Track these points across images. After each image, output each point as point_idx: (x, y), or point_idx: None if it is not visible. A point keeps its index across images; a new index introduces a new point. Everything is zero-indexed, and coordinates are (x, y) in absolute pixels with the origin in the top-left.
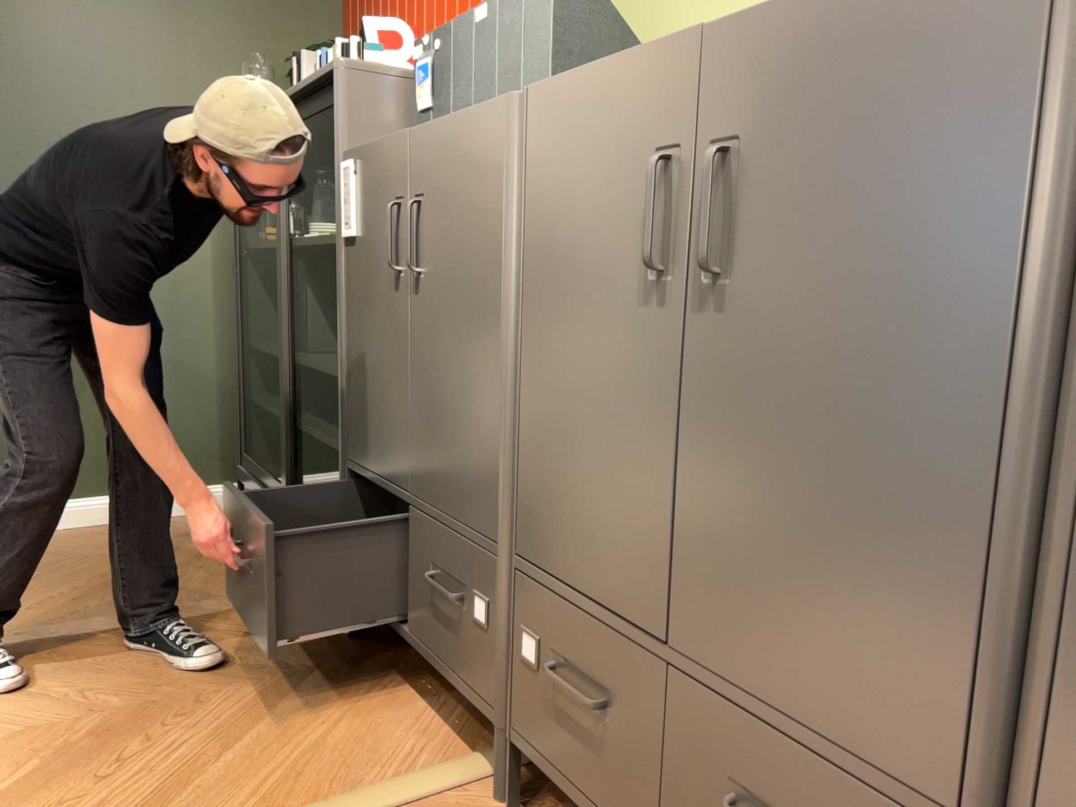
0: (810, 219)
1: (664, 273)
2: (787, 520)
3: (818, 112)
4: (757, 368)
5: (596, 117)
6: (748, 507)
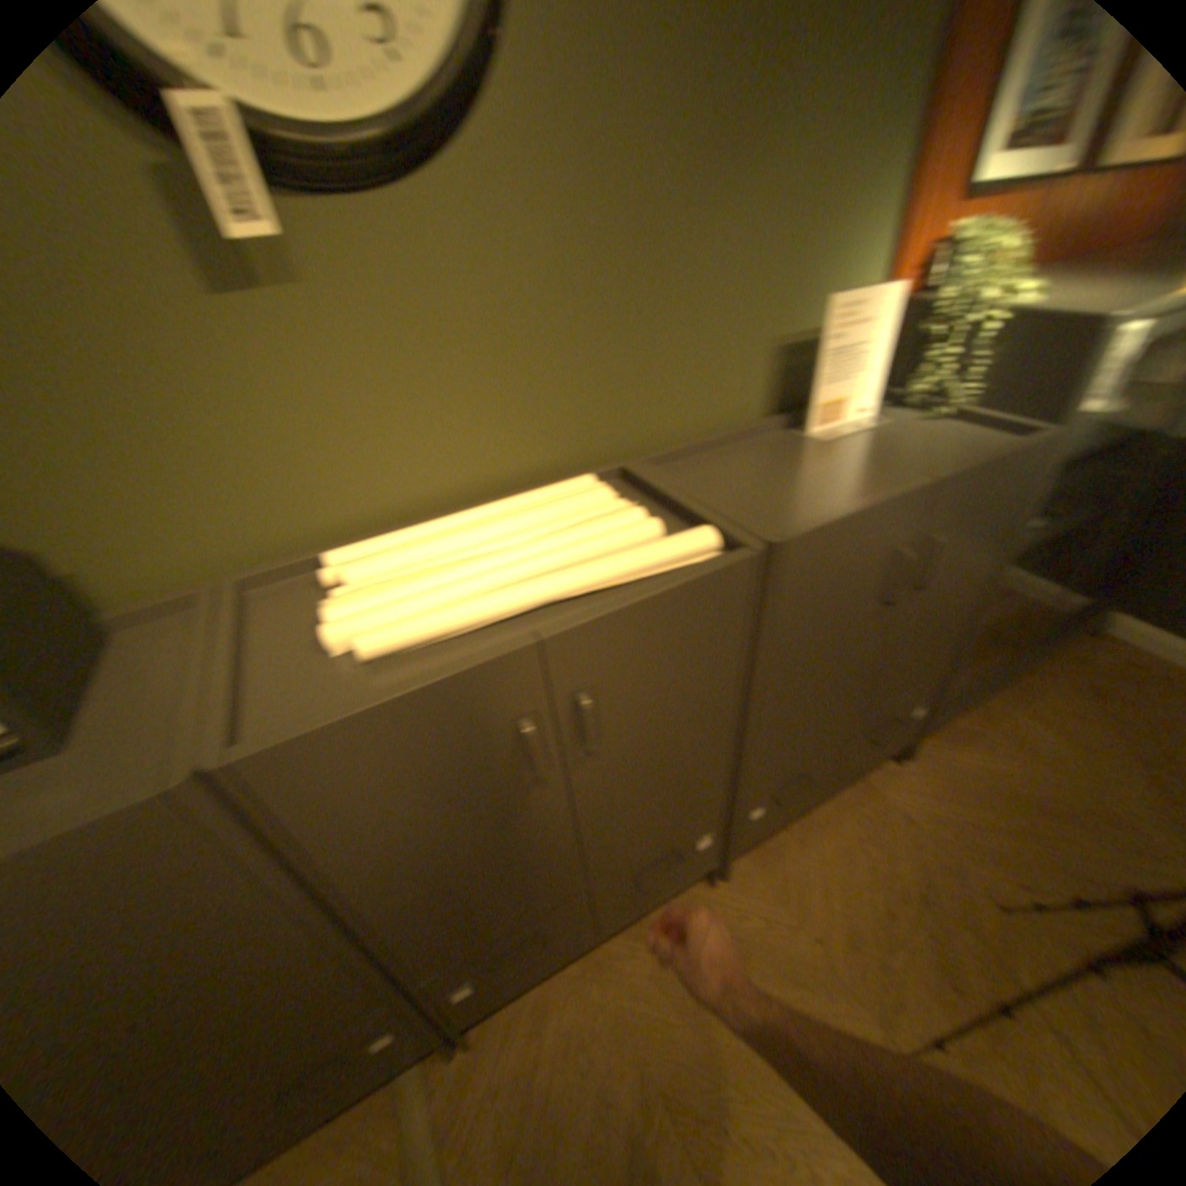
0: (651, 697)
1: (544, 770)
2: (653, 797)
3: (651, 654)
4: (628, 764)
5: (412, 730)
6: (631, 809)
